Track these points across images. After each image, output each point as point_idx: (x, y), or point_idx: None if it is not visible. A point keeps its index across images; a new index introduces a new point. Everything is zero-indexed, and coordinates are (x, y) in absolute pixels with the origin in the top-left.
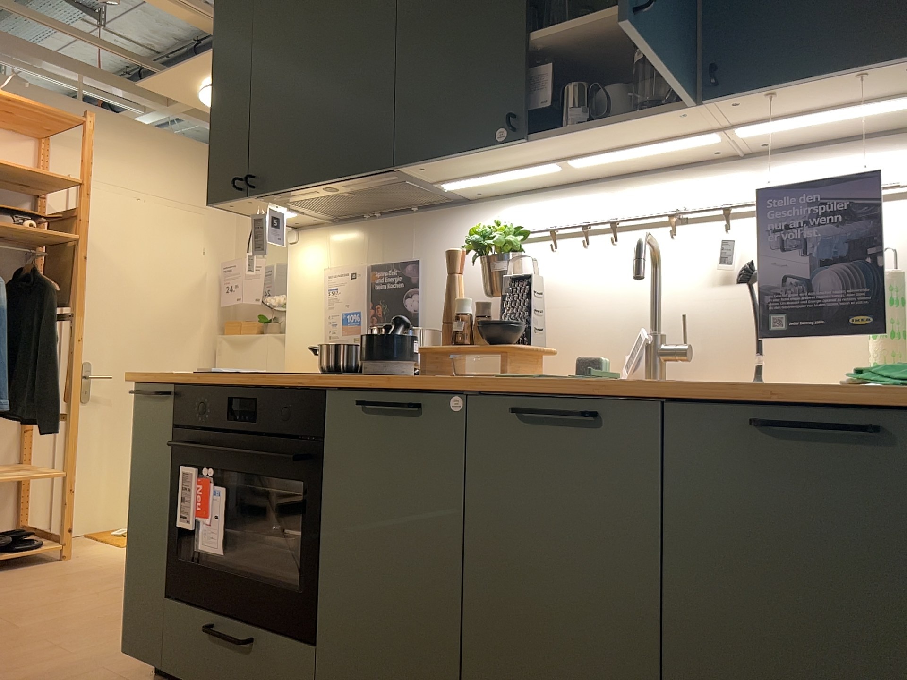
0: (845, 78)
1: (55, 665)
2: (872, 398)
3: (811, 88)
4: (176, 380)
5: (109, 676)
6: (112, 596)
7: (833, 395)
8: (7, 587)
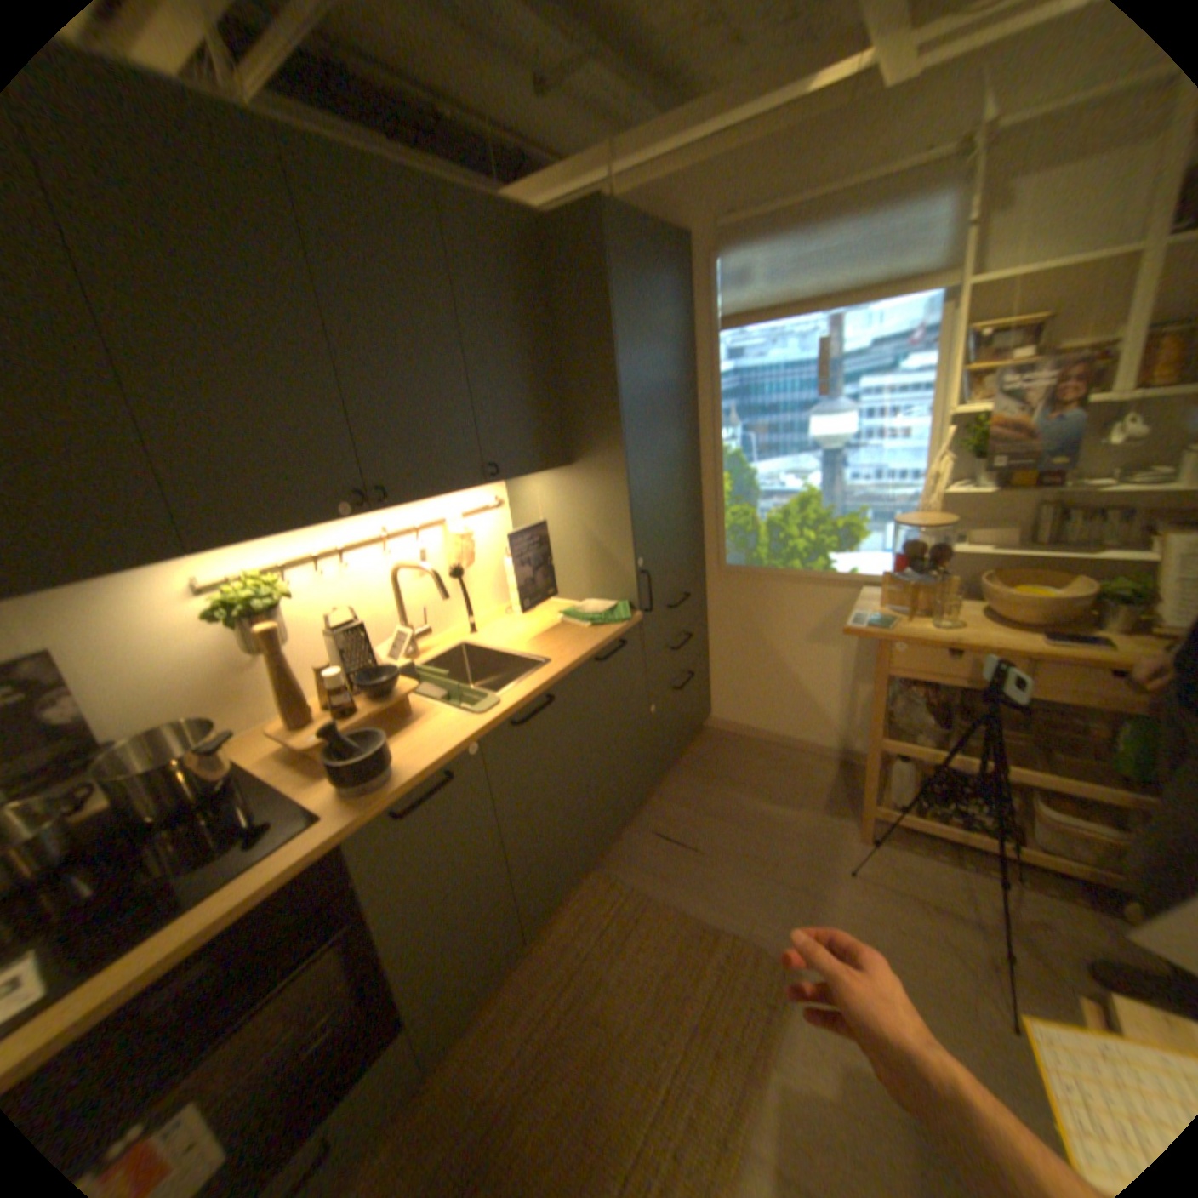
0: (531, 474)
1: None
2: (614, 631)
3: (517, 477)
4: None
5: None
6: None
7: (606, 636)
8: None
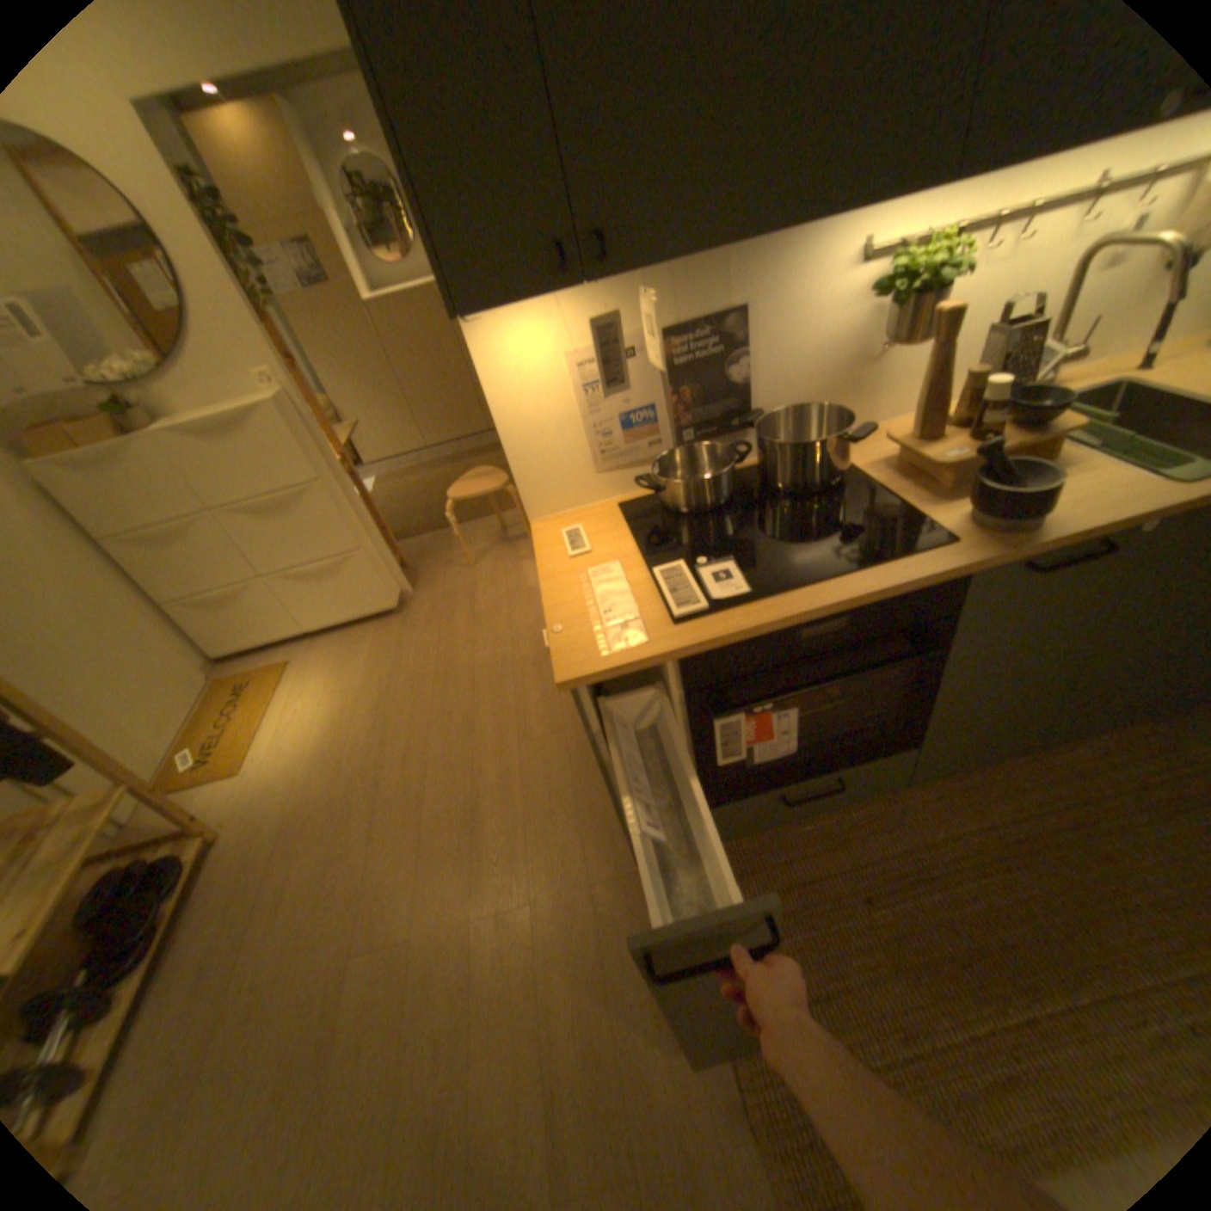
0: None
1: (545, 925)
2: None
3: None
4: (675, 648)
5: (613, 884)
6: (395, 826)
7: None
8: (252, 925)
